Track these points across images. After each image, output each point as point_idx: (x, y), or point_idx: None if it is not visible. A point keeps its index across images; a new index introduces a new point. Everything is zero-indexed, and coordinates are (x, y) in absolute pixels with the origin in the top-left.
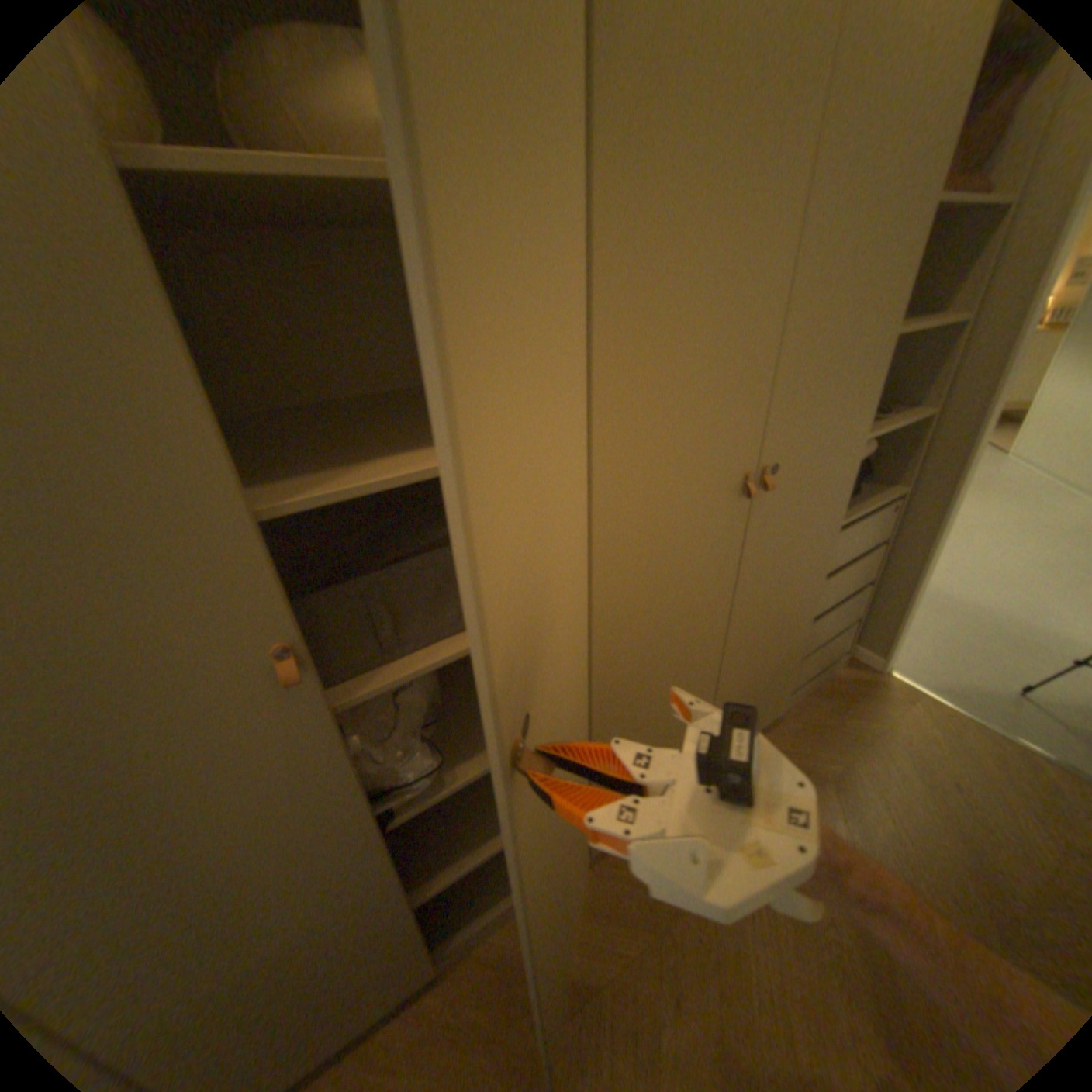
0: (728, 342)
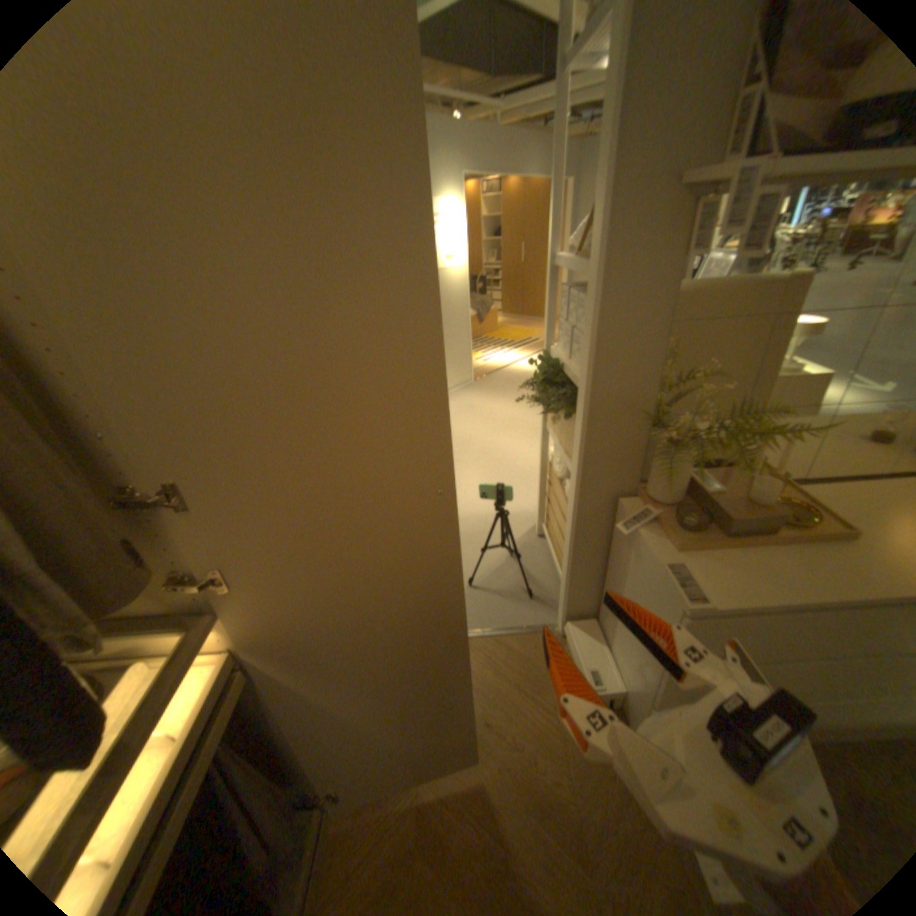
0: None
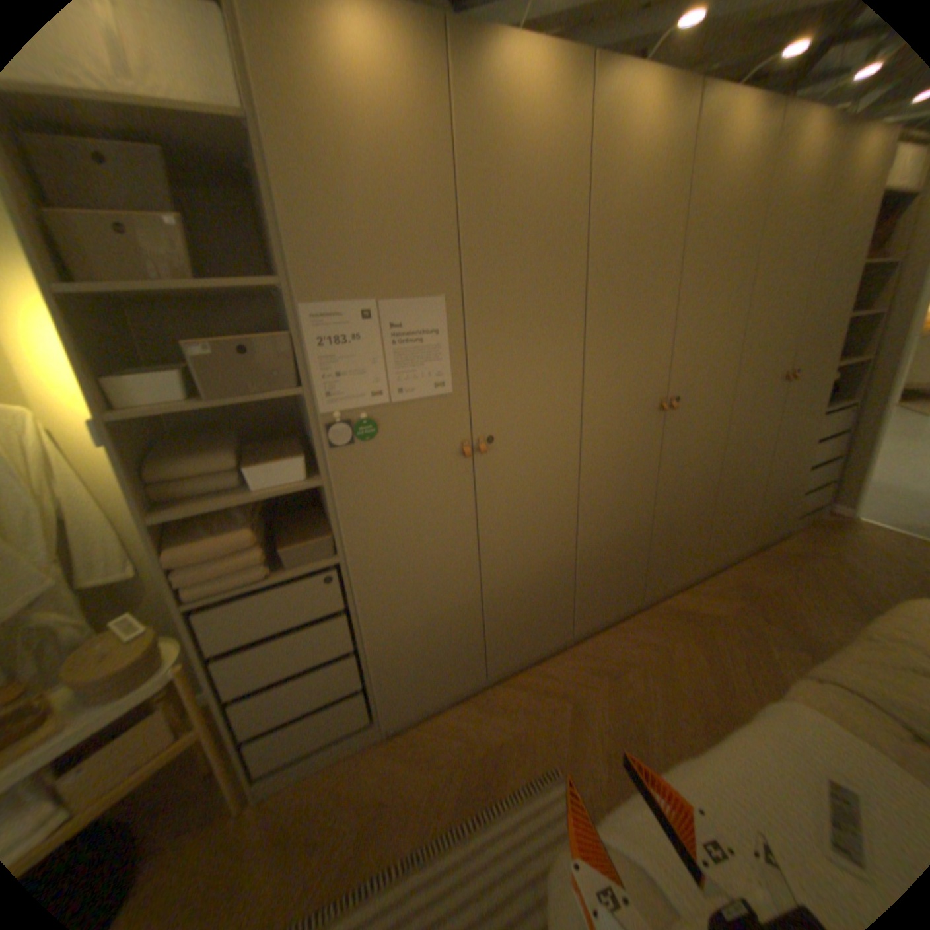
0: (785, 315)
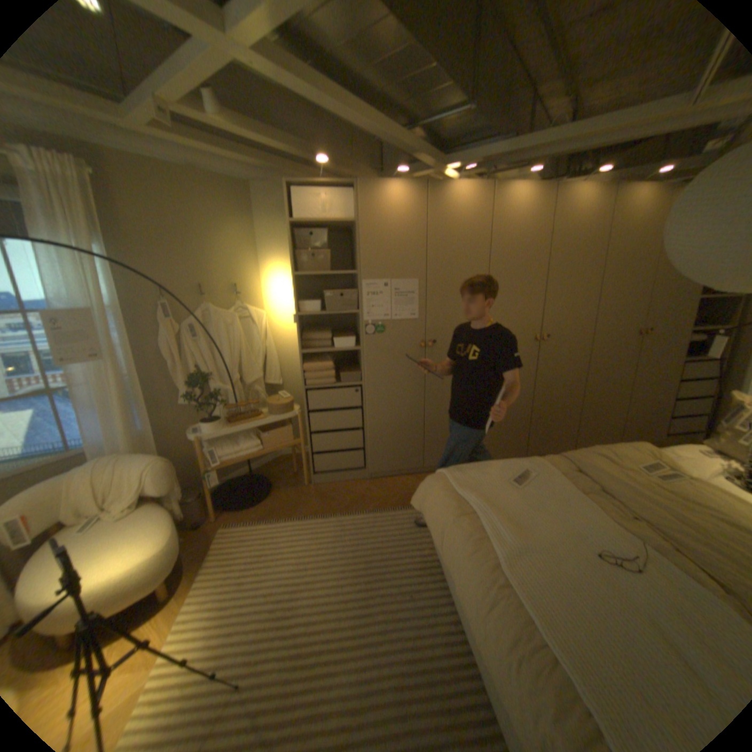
0: (633, 294)
